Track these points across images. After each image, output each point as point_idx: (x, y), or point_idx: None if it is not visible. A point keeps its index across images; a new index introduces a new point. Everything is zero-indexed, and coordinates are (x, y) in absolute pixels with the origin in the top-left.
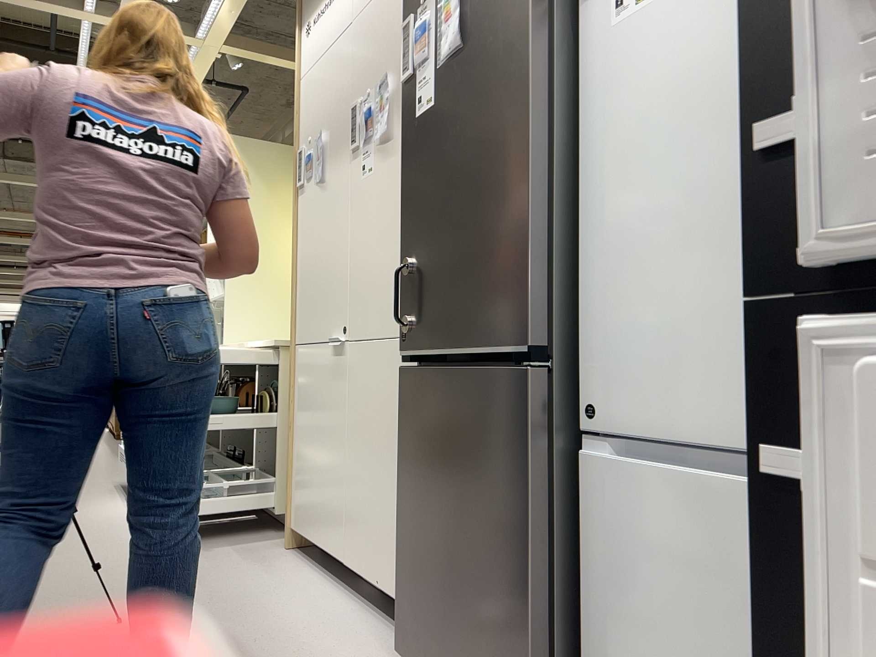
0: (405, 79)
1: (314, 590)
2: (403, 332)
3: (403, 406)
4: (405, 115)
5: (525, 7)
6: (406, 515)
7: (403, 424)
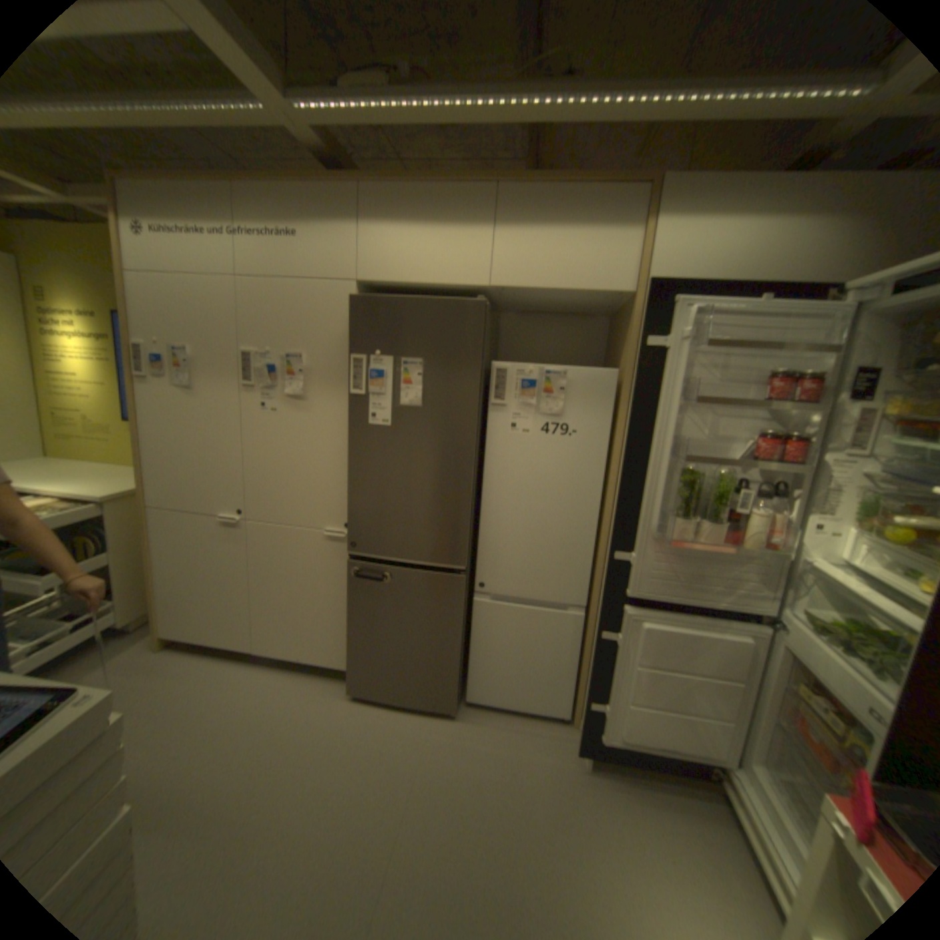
0: (356, 392)
1: (231, 675)
2: (354, 540)
3: (353, 579)
4: (355, 415)
5: (473, 414)
6: (358, 632)
7: (353, 588)
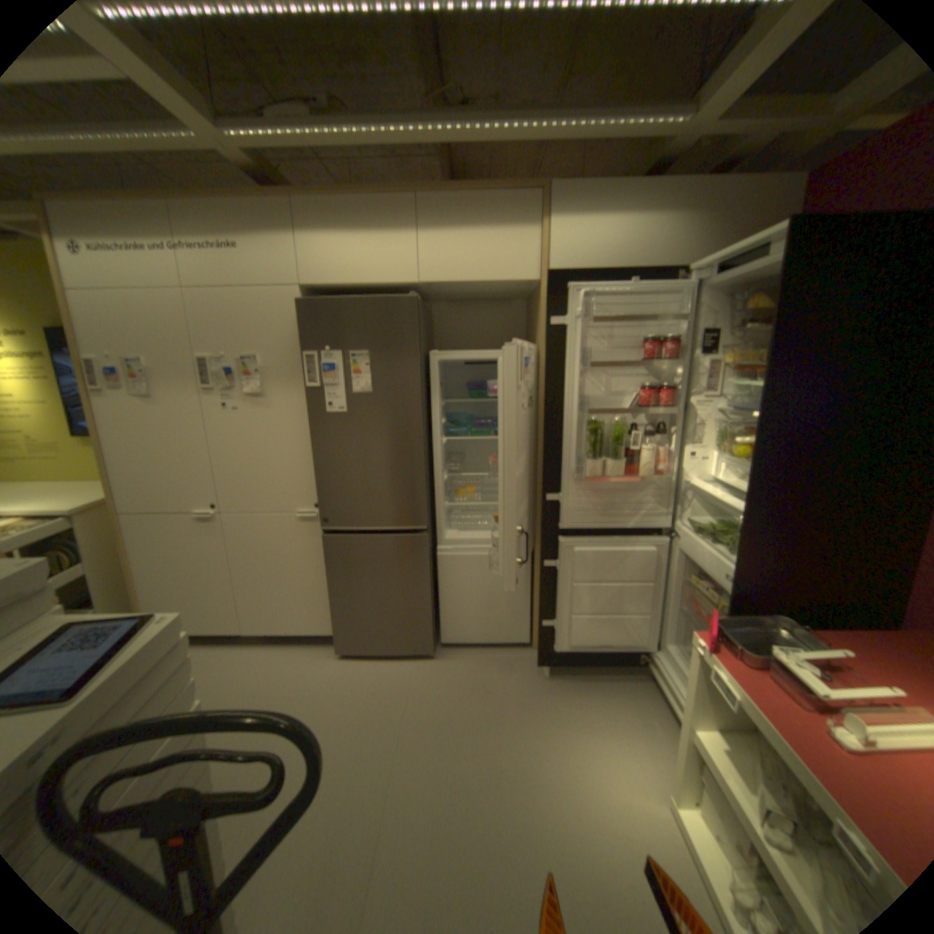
0: (311, 386)
1: (224, 658)
2: (325, 517)
3: (329, 551)
4: (313, 406)
5: (417, 395)
6: (339, 597)
7: (330, 560)
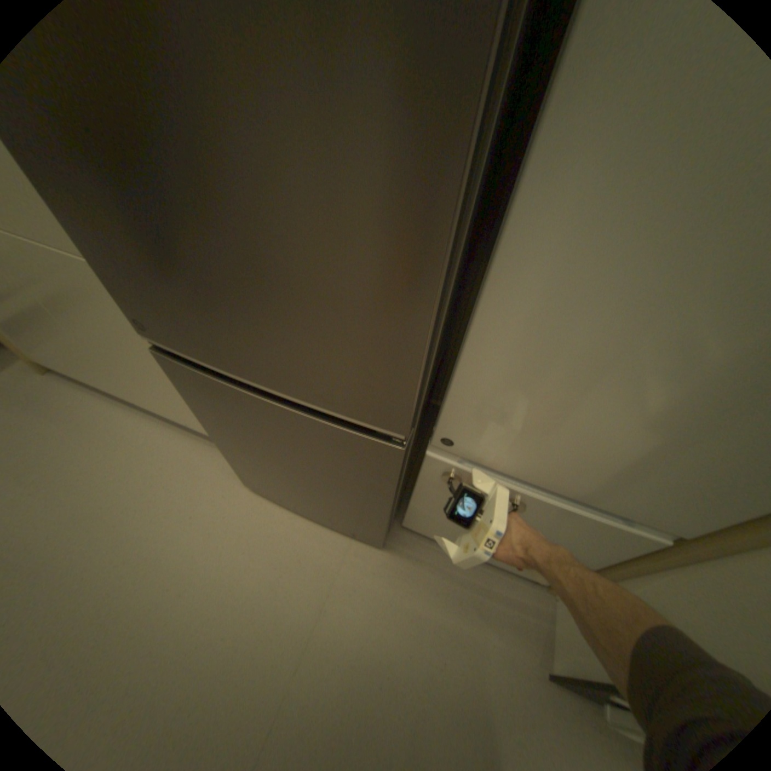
0: None
1: (117, 423)
2: (133, 314)
3: (179, 381)
4: None
5: None
6: (226, 443)
7: (187, 393)
